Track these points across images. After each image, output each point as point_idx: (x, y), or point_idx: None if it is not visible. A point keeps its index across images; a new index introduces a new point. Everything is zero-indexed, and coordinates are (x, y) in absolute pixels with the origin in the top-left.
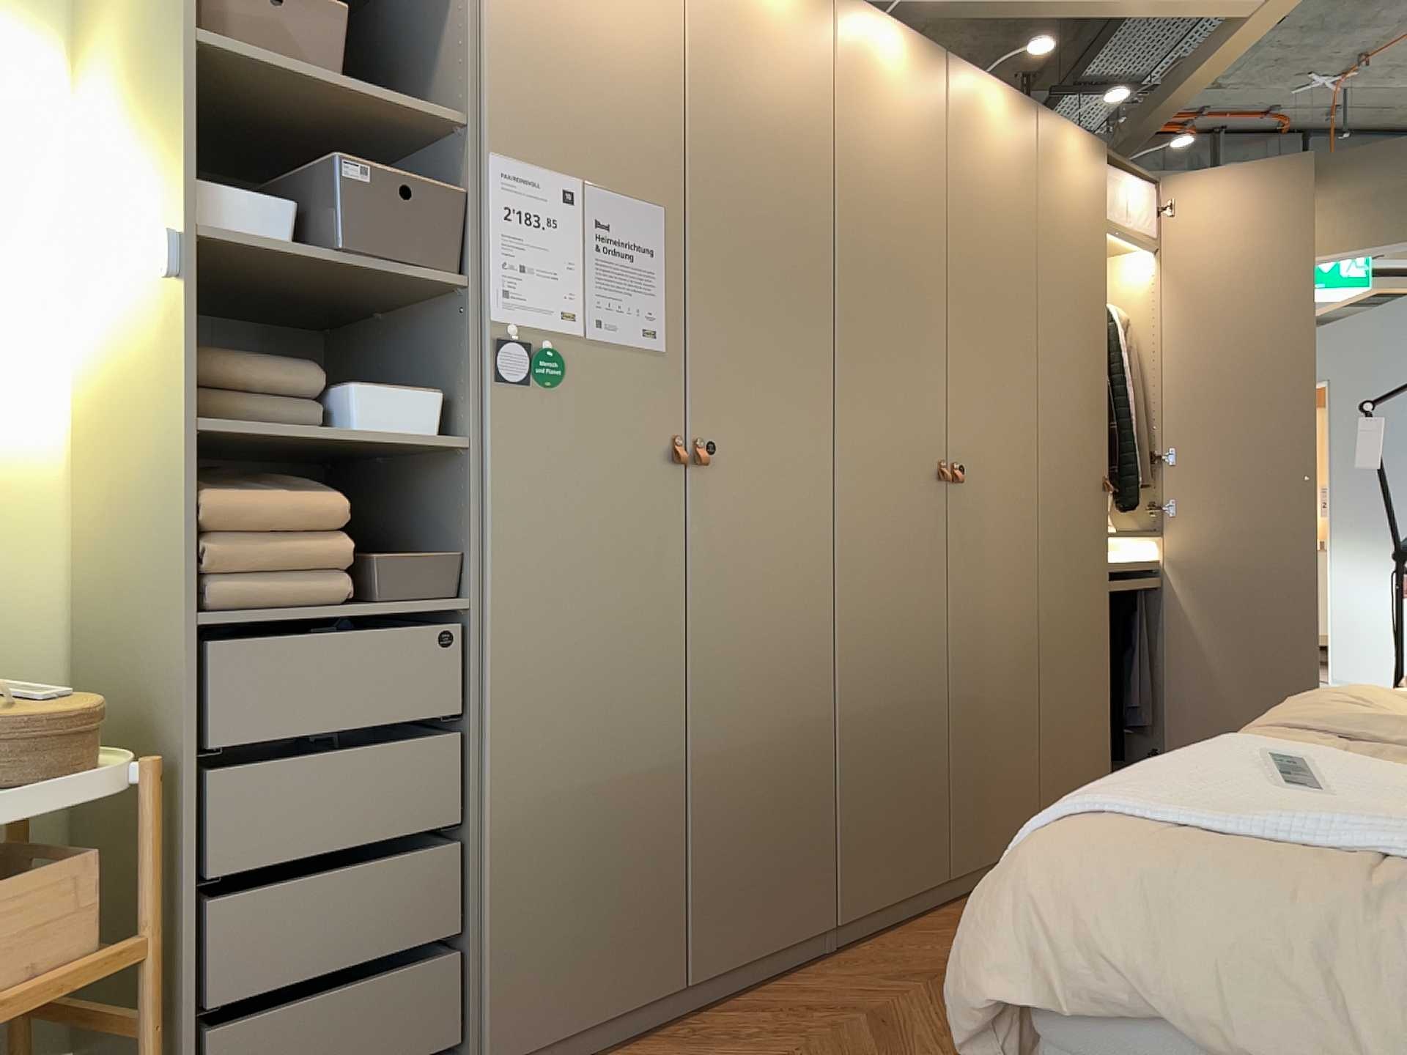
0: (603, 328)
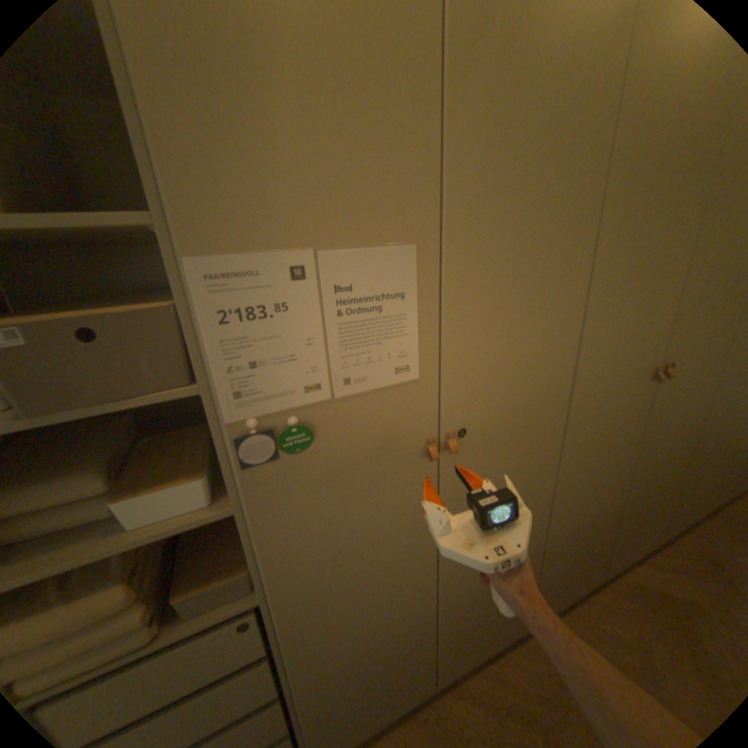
0: (352, 383)
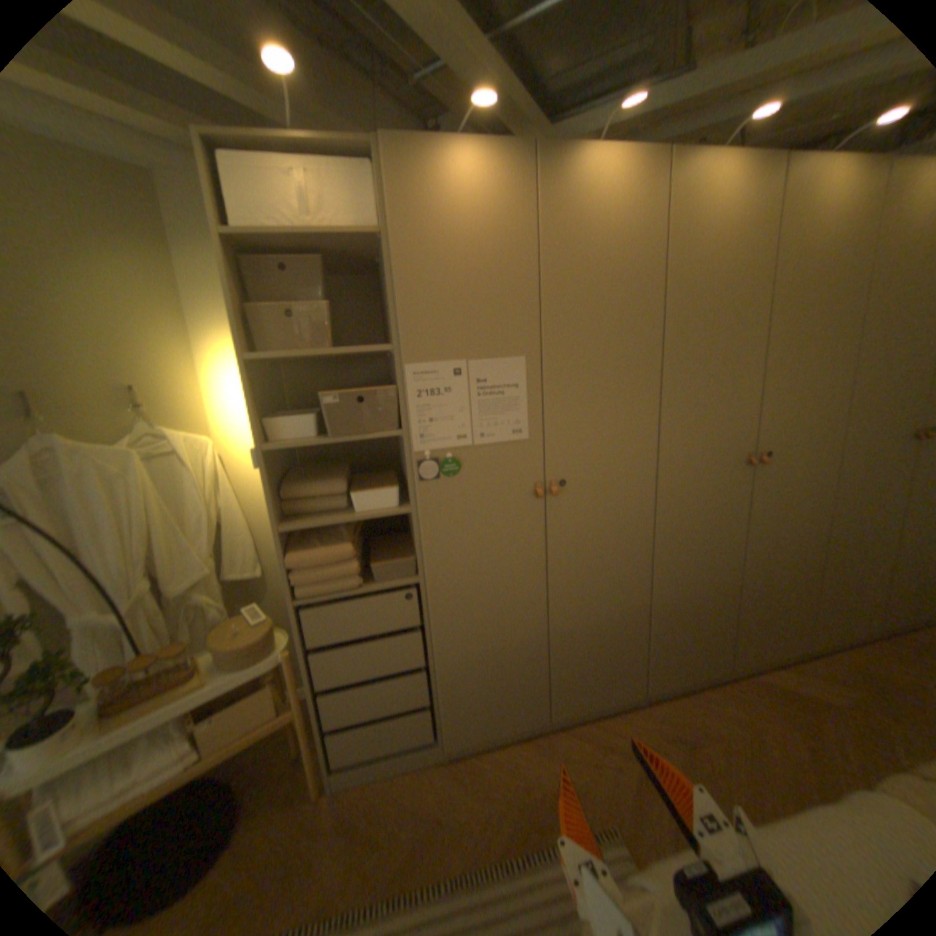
0: (484, 438)
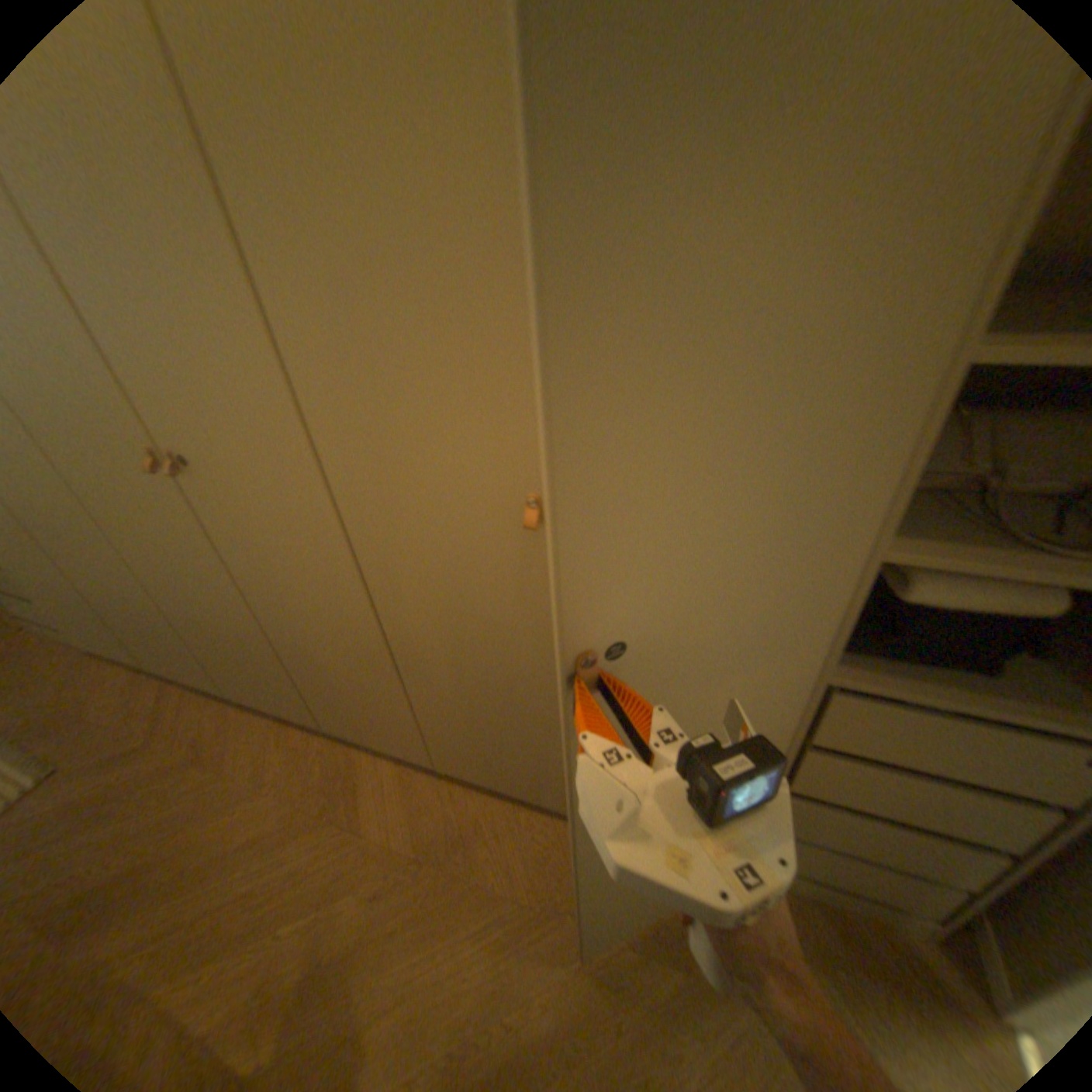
0: None
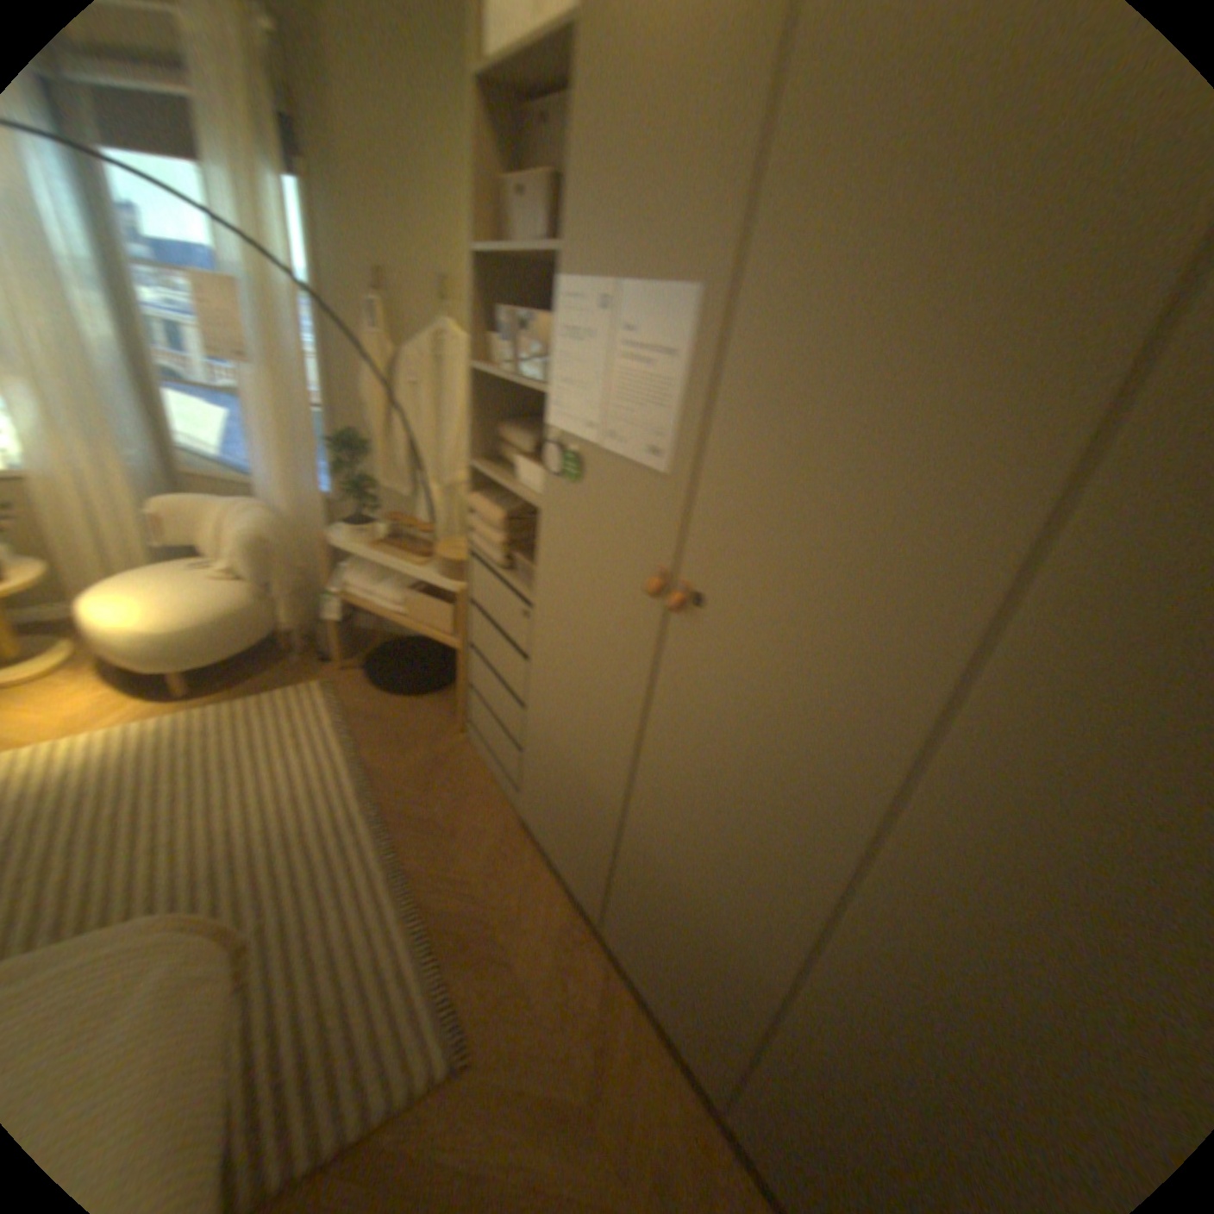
0: (612, 441)
